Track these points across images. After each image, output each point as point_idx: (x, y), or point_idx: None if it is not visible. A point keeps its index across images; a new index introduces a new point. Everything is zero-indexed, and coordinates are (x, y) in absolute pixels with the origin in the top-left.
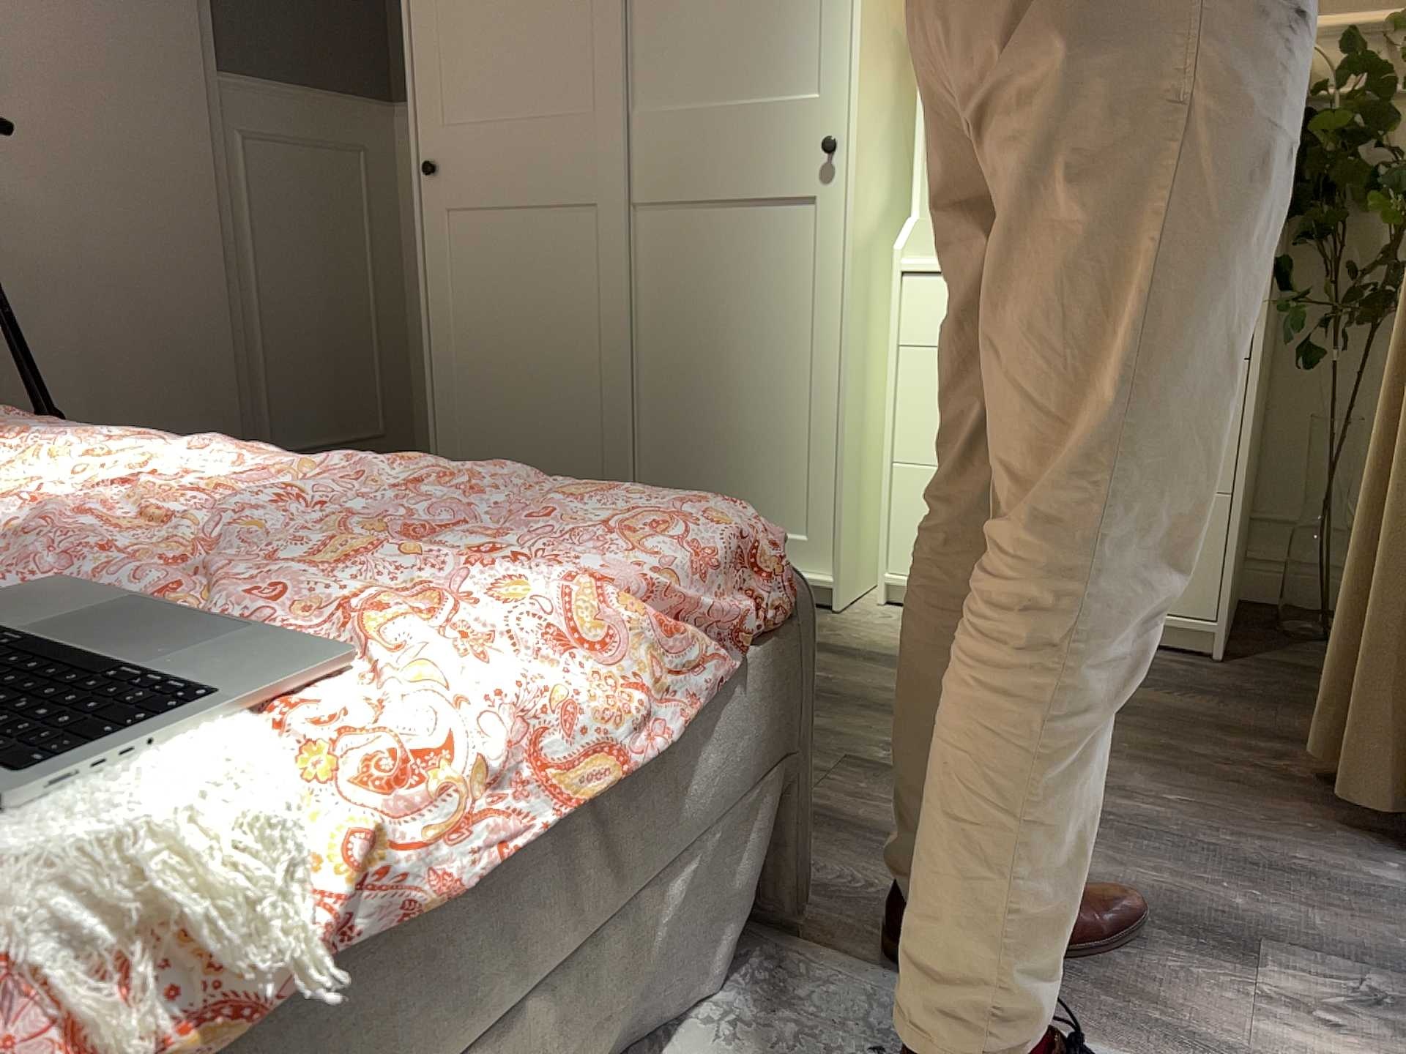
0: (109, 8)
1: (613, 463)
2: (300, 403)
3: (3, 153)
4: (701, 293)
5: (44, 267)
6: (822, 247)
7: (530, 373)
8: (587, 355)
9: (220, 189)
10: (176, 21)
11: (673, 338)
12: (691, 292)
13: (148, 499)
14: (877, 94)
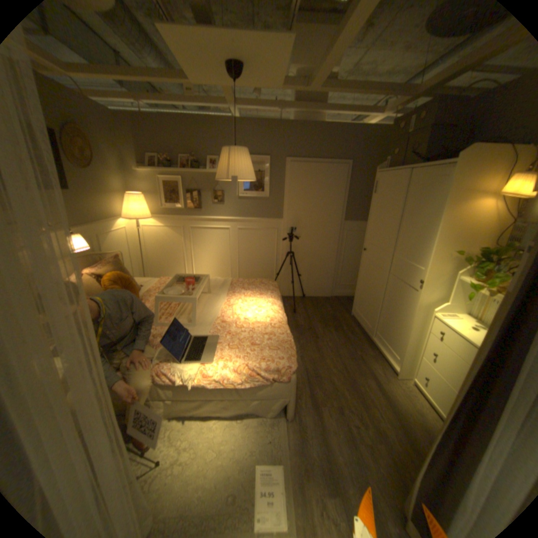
0: (325, 213)
1: (375, 320)
2: (346, 277)
3: (303, 236)
4: (396, 297)
5: (305, 253)
6: (417, 302)
7: (369, 294)
8: (376, 297)
9: (339, 240)
10: (337, 214)
11: (390, 303)
12: (395, 296)
13: (251, 319)
14: (442, 273)
